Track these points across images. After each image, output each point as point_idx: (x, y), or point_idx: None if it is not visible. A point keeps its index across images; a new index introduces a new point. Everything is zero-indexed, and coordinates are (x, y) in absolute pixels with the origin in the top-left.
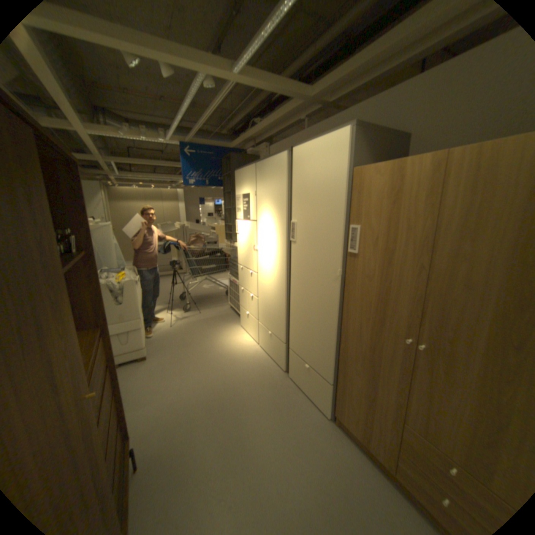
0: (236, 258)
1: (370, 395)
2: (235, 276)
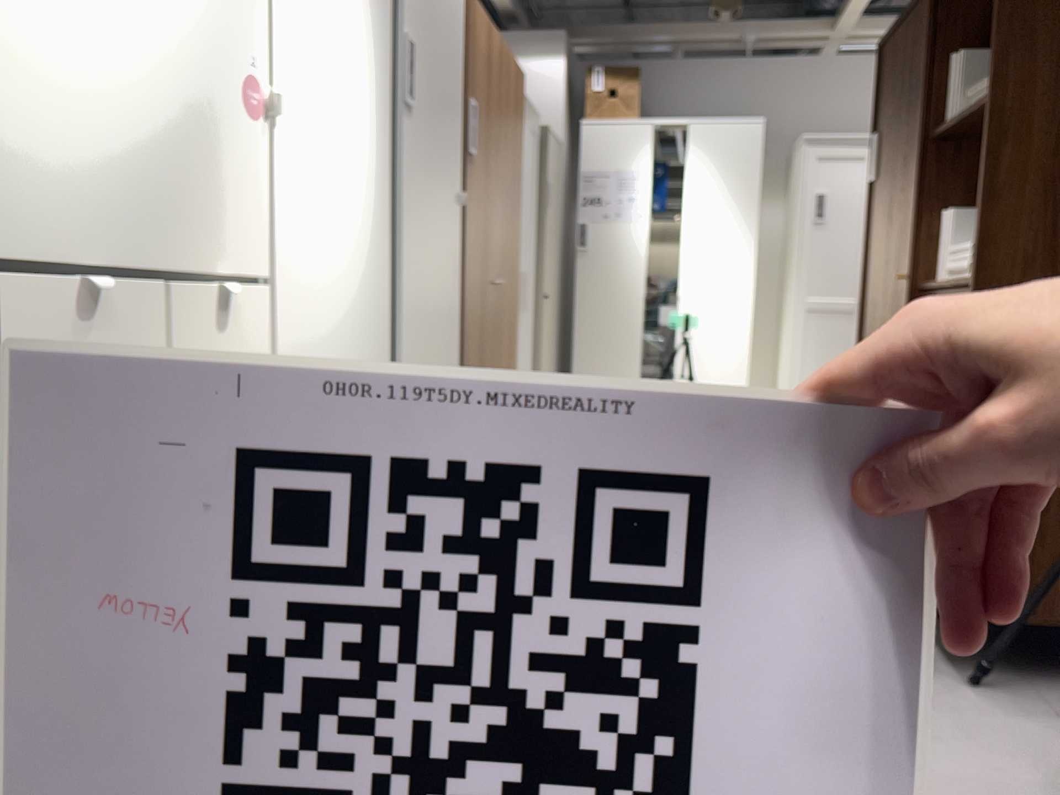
0: None
1: None
2: None
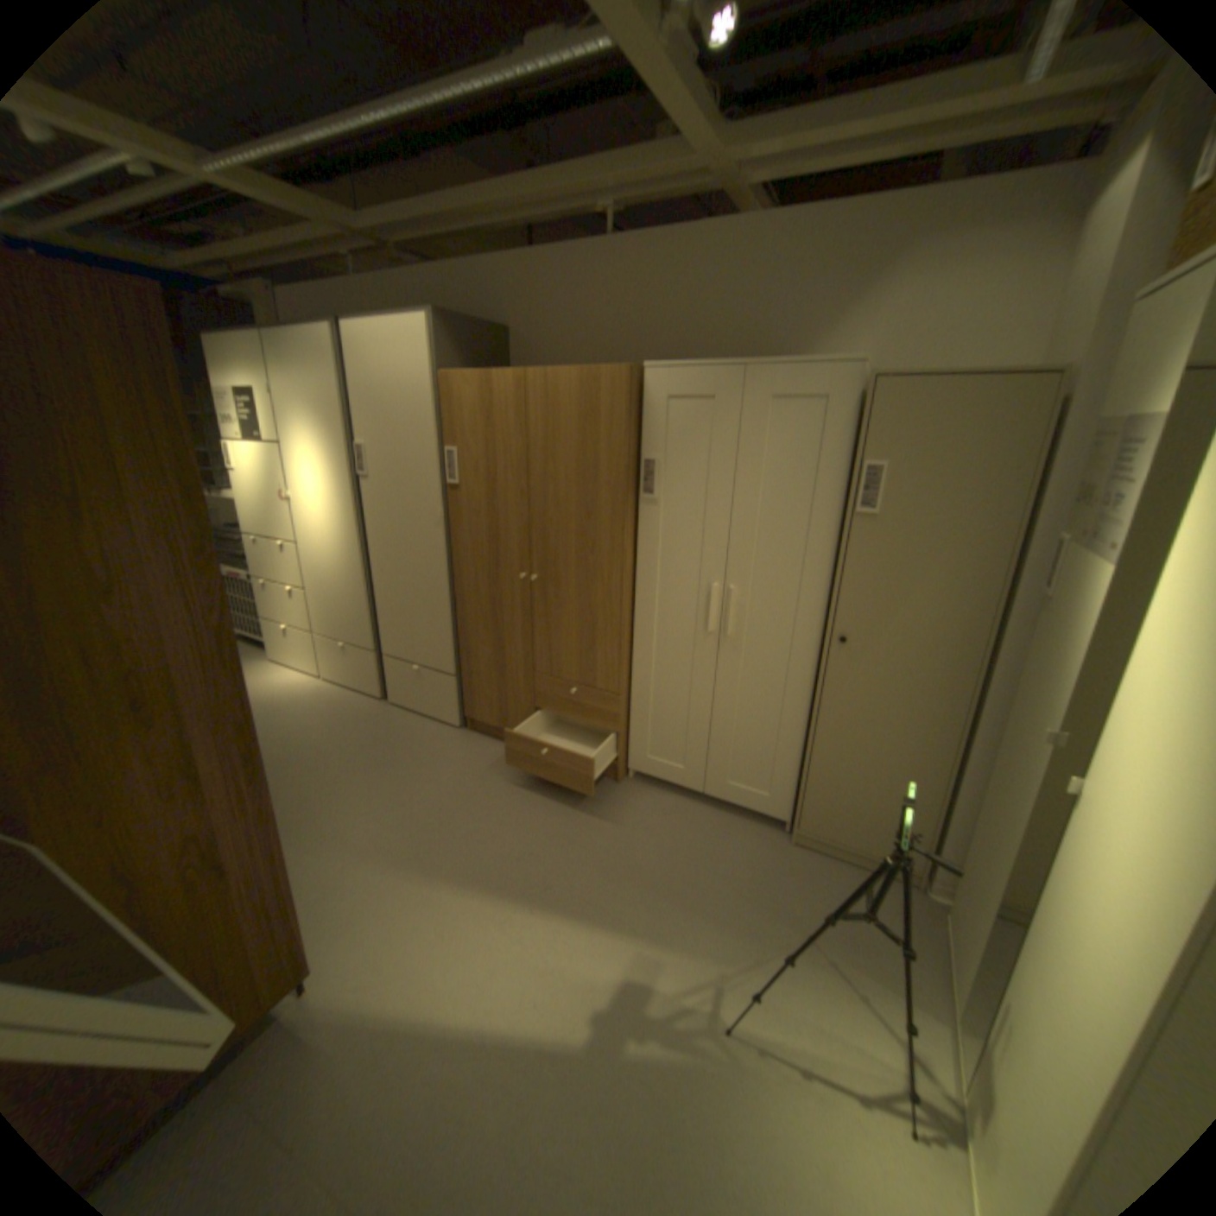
0: (226, 528)
1: (498, 661)
2: (231, 565)
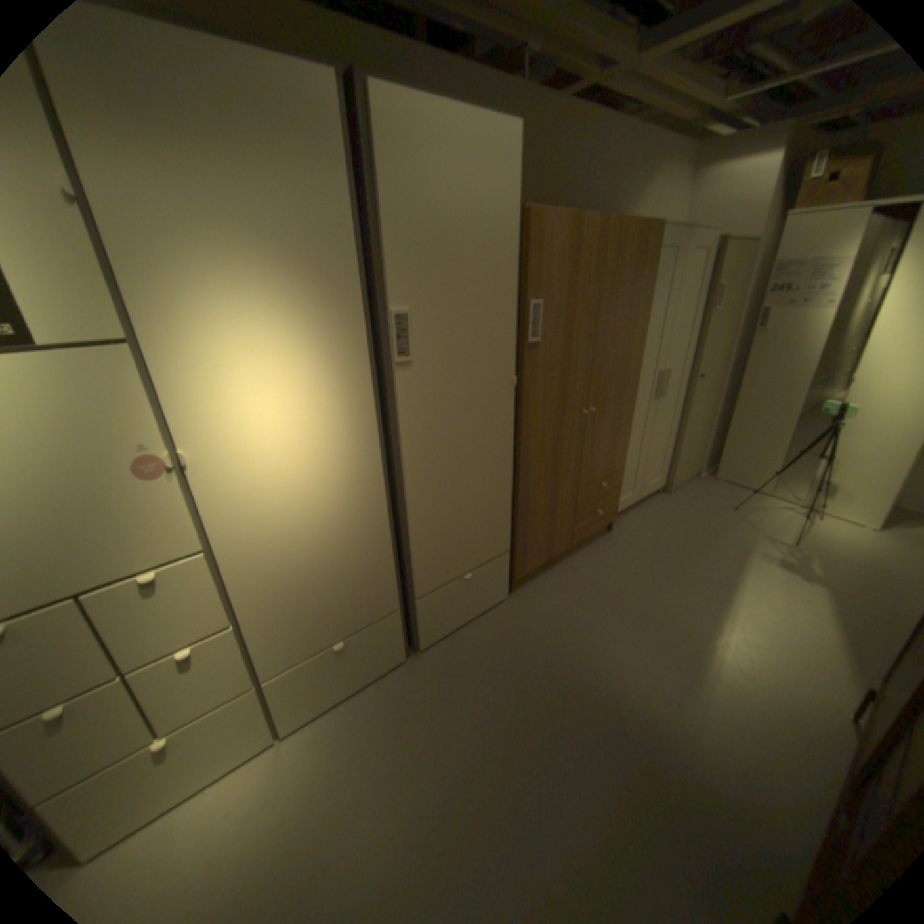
0: None
1: (551, 504)
2: None
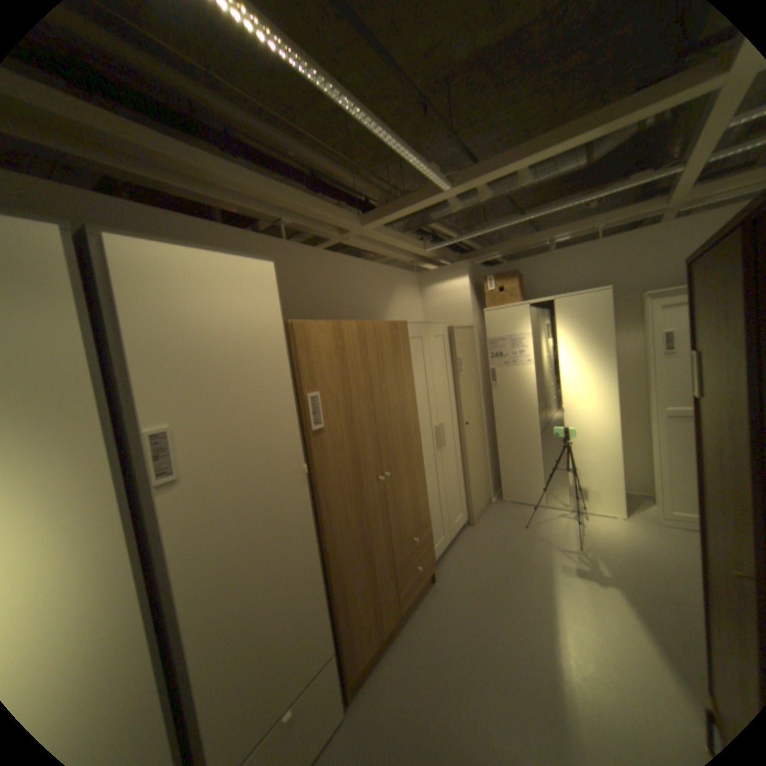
0: None
1: (369, 581)
2: None
